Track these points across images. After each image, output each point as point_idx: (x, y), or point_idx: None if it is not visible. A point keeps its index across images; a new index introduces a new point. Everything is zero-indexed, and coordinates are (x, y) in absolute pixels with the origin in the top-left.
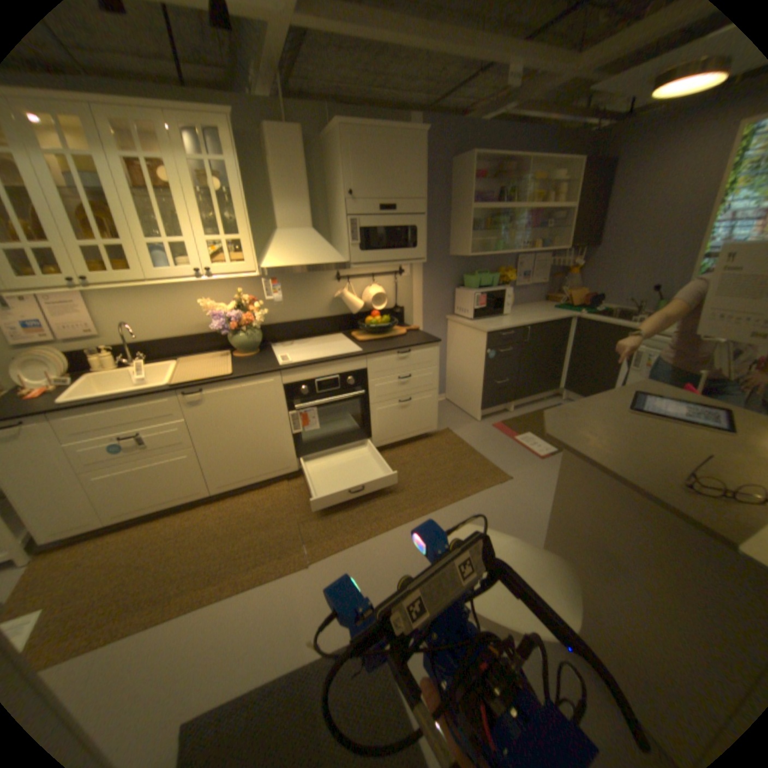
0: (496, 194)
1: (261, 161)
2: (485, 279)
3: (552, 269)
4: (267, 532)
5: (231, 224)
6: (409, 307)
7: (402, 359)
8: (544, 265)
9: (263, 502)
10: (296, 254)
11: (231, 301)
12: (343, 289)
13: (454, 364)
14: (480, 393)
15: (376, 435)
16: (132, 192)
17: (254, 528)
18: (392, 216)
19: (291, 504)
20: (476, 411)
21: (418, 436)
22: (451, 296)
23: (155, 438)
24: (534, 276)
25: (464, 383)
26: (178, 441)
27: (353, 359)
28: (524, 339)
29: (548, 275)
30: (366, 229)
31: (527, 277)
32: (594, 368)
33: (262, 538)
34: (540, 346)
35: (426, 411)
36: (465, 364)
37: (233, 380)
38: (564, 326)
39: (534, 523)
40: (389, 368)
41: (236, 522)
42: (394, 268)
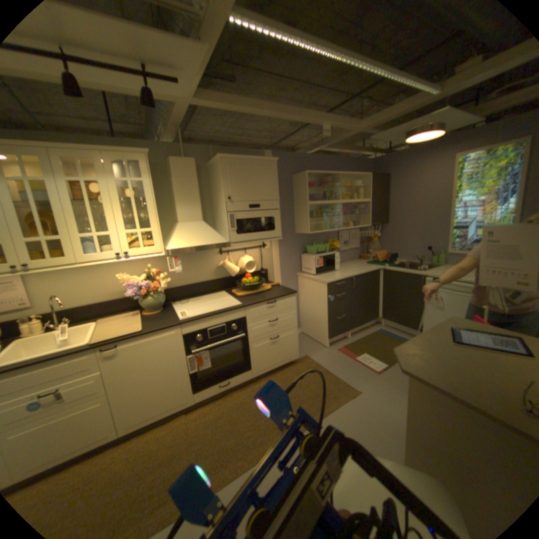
0: (321, 195)
1: (167, 179)
2: (320, 247)
3: (361, 238)
4: (168, 468)
5: (144, 220)
6: (271, 268)
7: (270, 307)
8: (356, 237)
9: (164, 438)
10: (191, 238)
11: (142, 273)
12: (224, 259)
13: (305, 306)
14: (327, 326)
15: (254, 367)
16: (71, 201)
17: (157, 465)
18: (258, 211)
19: (188, 437)
20: (325, 340)
21: (286, 364)
22: (298, 259)
23: (72, 392)
24: (350, 243)
25: (314, 320)
26: (92, 392)
27: (235, 310)
28: (352, 286)
29: (359, 242)
30: (240, 220)
31: (346, 245)
32: (400, 303)
33: (164, 476)
34: (362, 290)
35: (290, 344)
36: (313, 306)
37: (143, 335)
38: (376, 275)
39: (386, 432)
40: (262, 314)
41: (140, 461)
42: (259, 243)
